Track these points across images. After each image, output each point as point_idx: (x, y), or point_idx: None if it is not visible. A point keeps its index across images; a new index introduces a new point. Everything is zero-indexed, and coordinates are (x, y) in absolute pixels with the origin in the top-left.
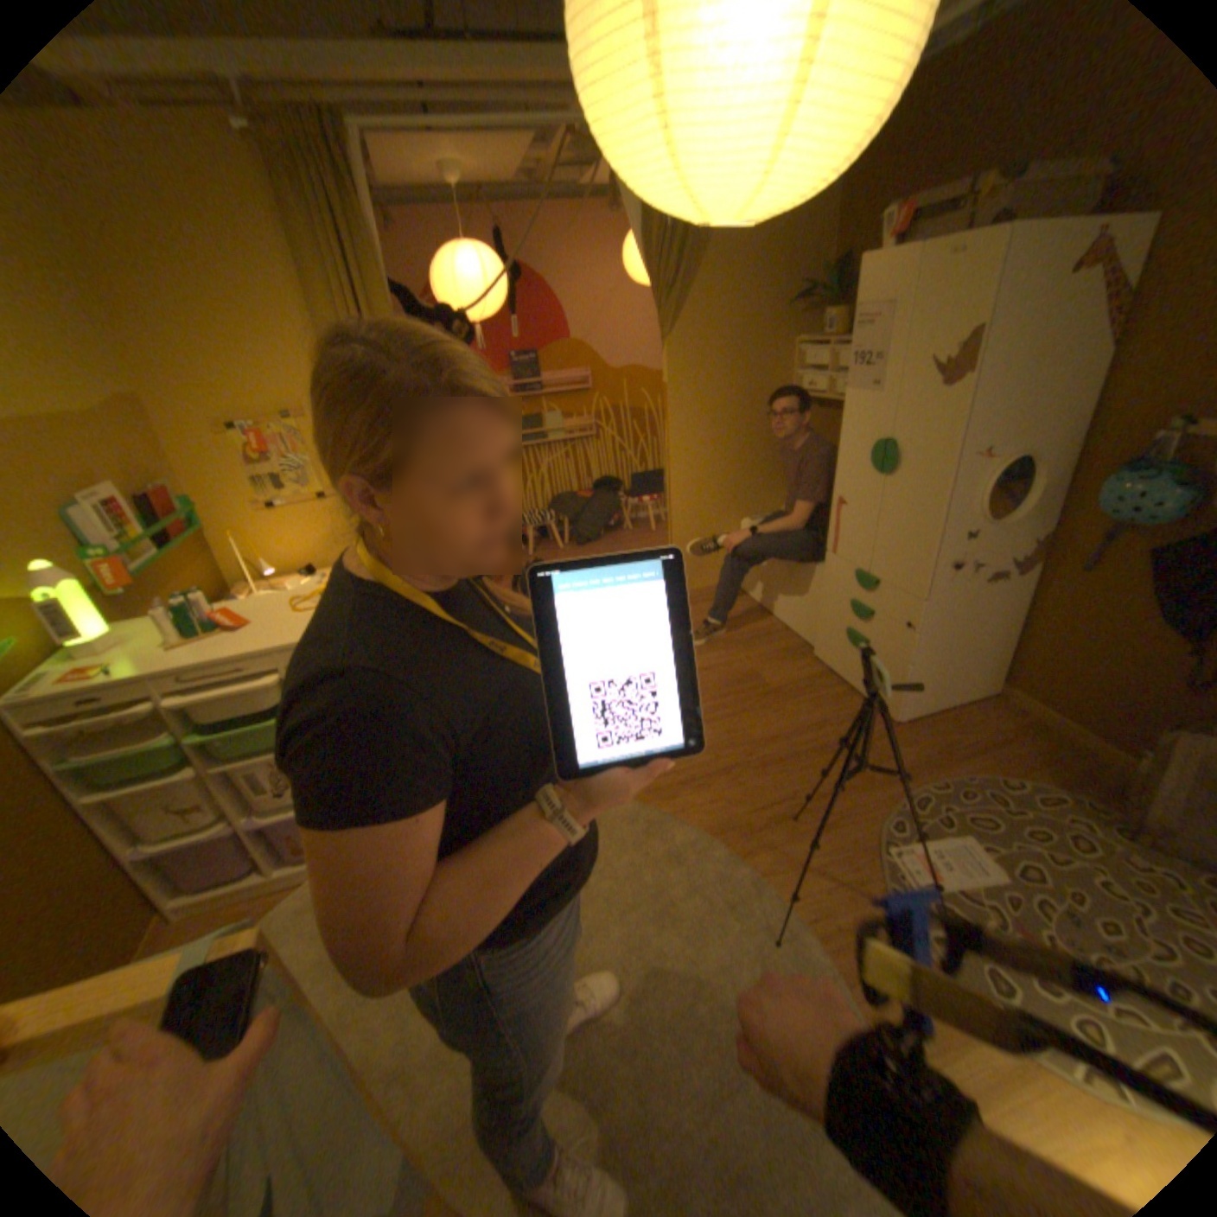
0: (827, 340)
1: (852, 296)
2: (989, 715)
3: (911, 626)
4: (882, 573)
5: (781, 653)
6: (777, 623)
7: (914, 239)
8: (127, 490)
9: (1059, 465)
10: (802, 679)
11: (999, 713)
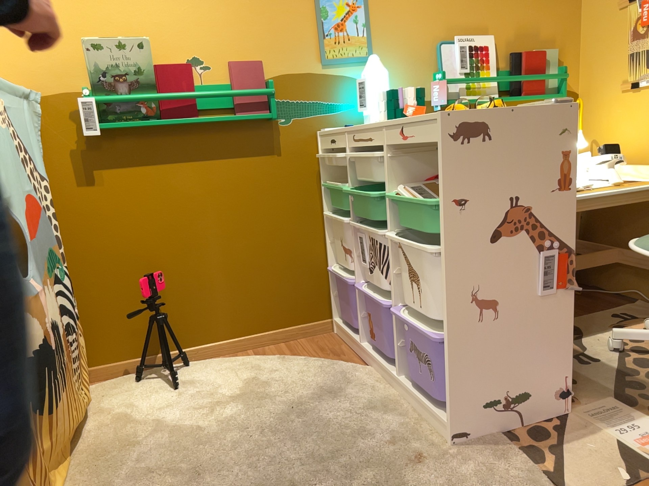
0: None
1: None
2: None
3: None
4: None
5: None
6: None
7: None
8: (513, 49)
9: None
10: None
11: None
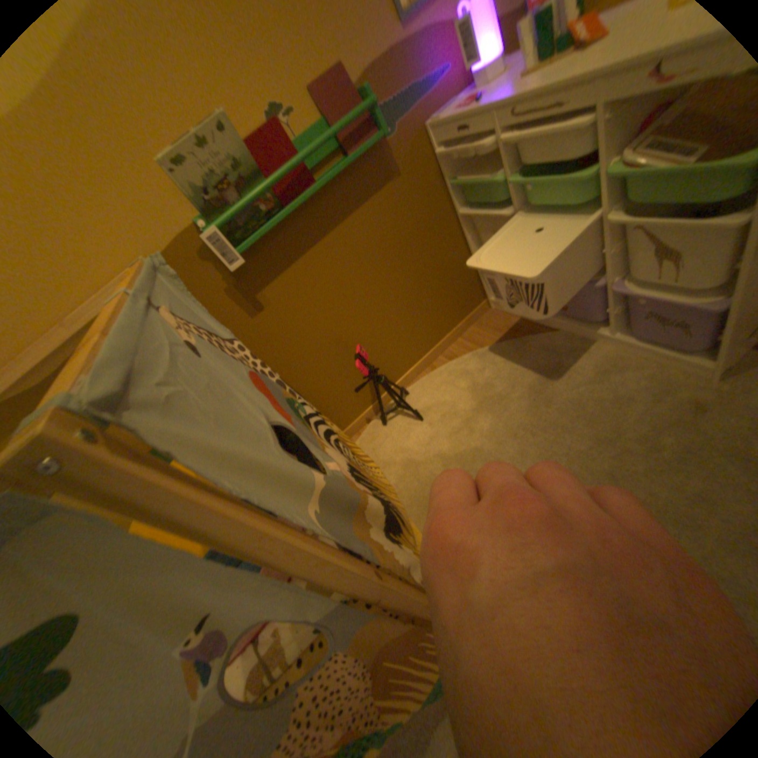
0: None
1: None
2: None
3: None
4: None
5: None
6: None
7: None
8: None
9: None
10: None
11: None
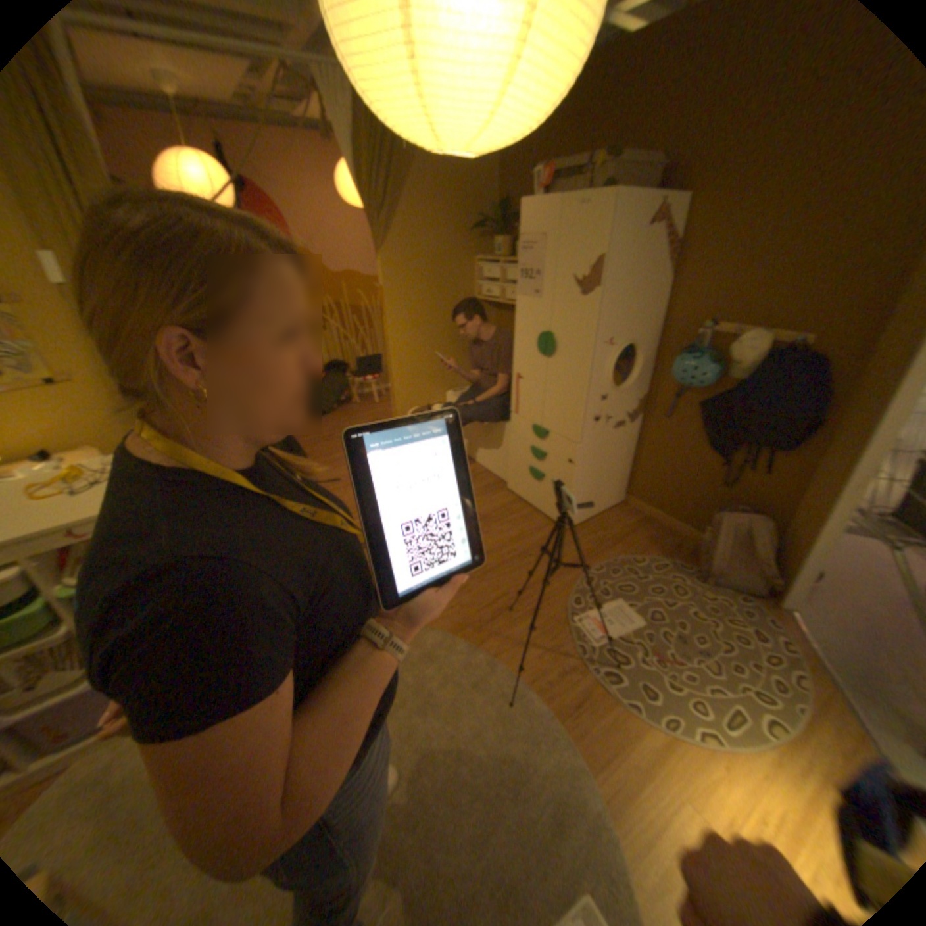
0: (496, 260)
1: (510, 230)
2: (618, 516)
3: (570, 462)
4: (547, 426)
5: (483, 489)
6: (477, 468)
7: (554, 192)
8: None
9: (646, 351)
10: (500, 506)
11: (623, 514)
